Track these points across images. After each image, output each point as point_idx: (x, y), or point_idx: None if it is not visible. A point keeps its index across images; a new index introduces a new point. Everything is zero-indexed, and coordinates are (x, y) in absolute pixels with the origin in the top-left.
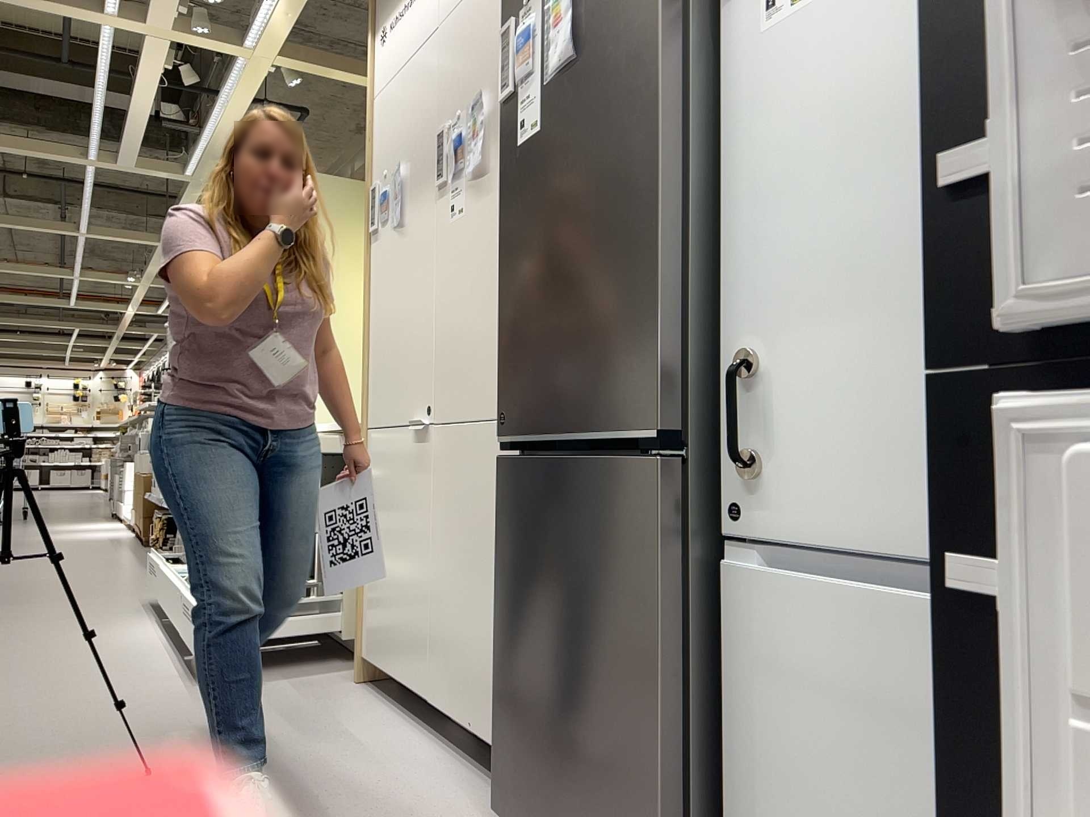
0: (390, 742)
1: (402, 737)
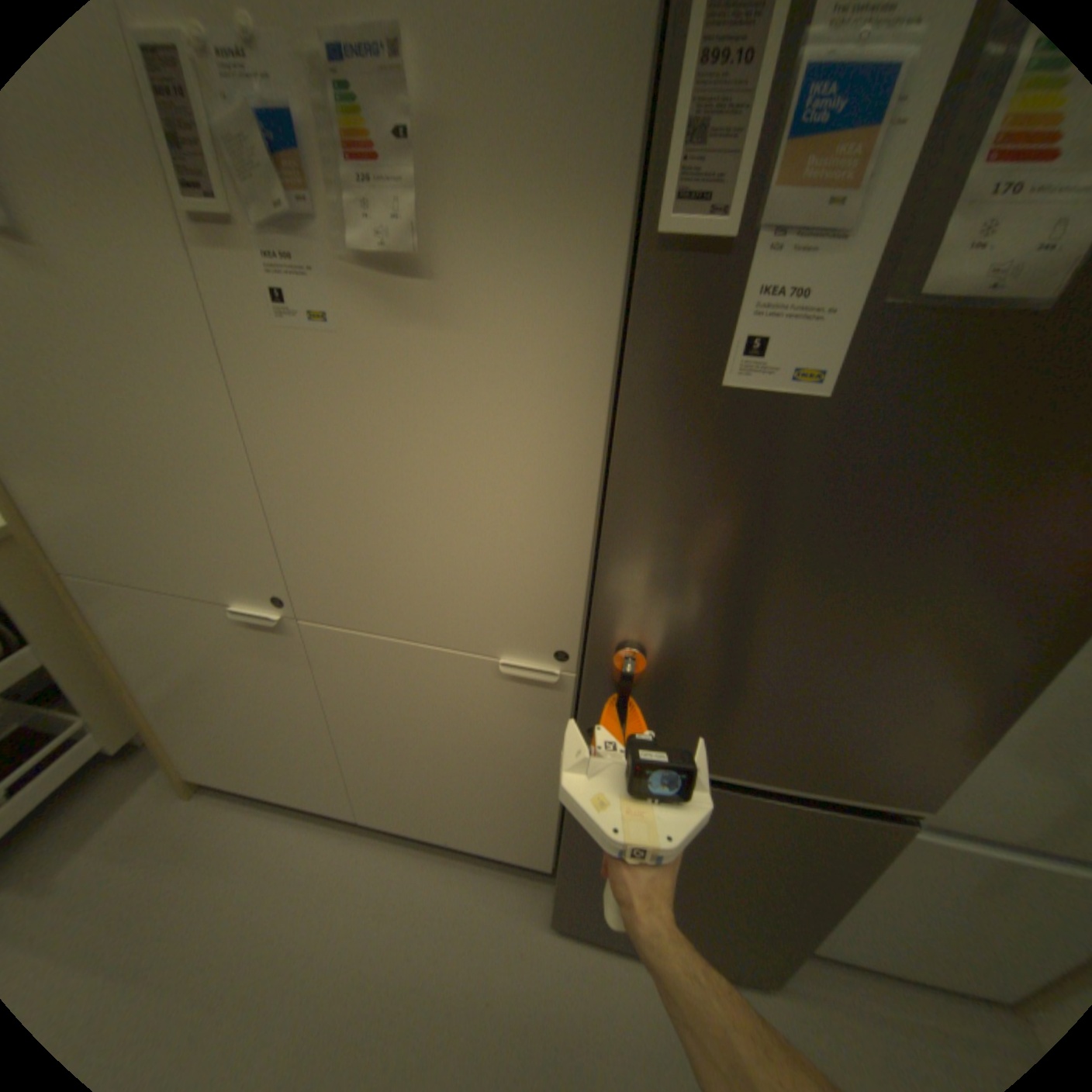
0: (338, 877)
1: (341, 858)
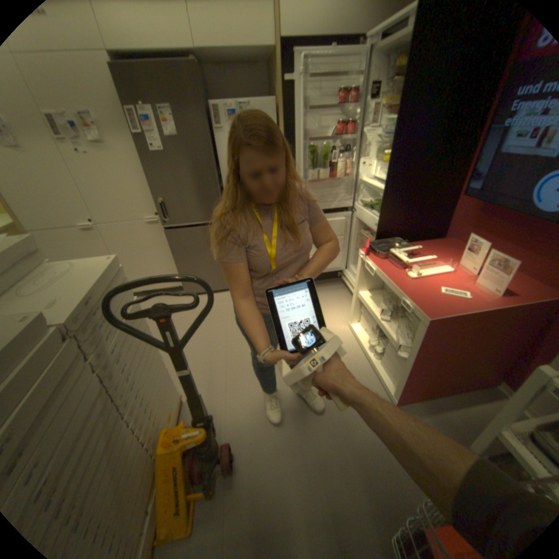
0: None
1: None
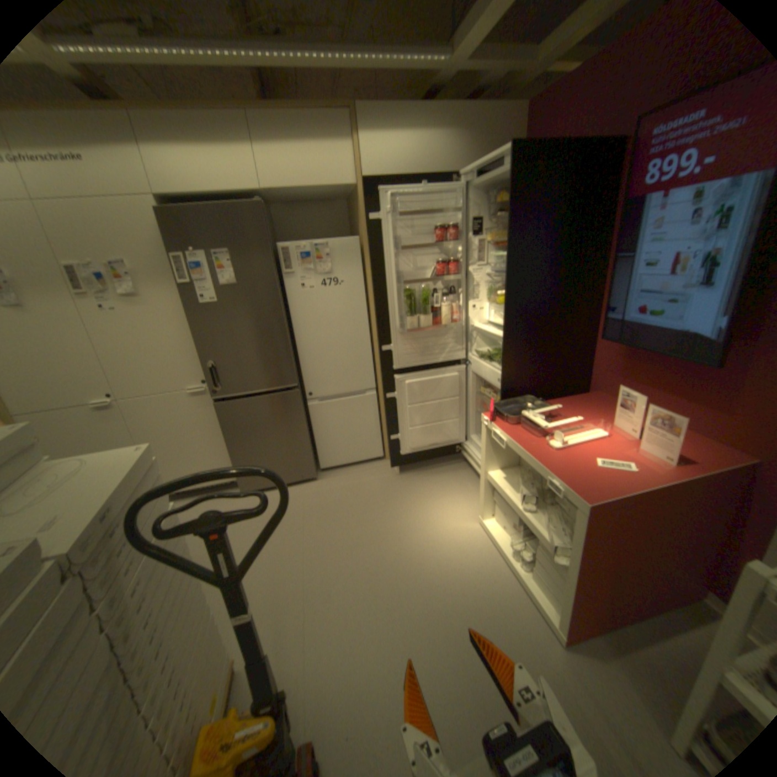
0: None
1: None
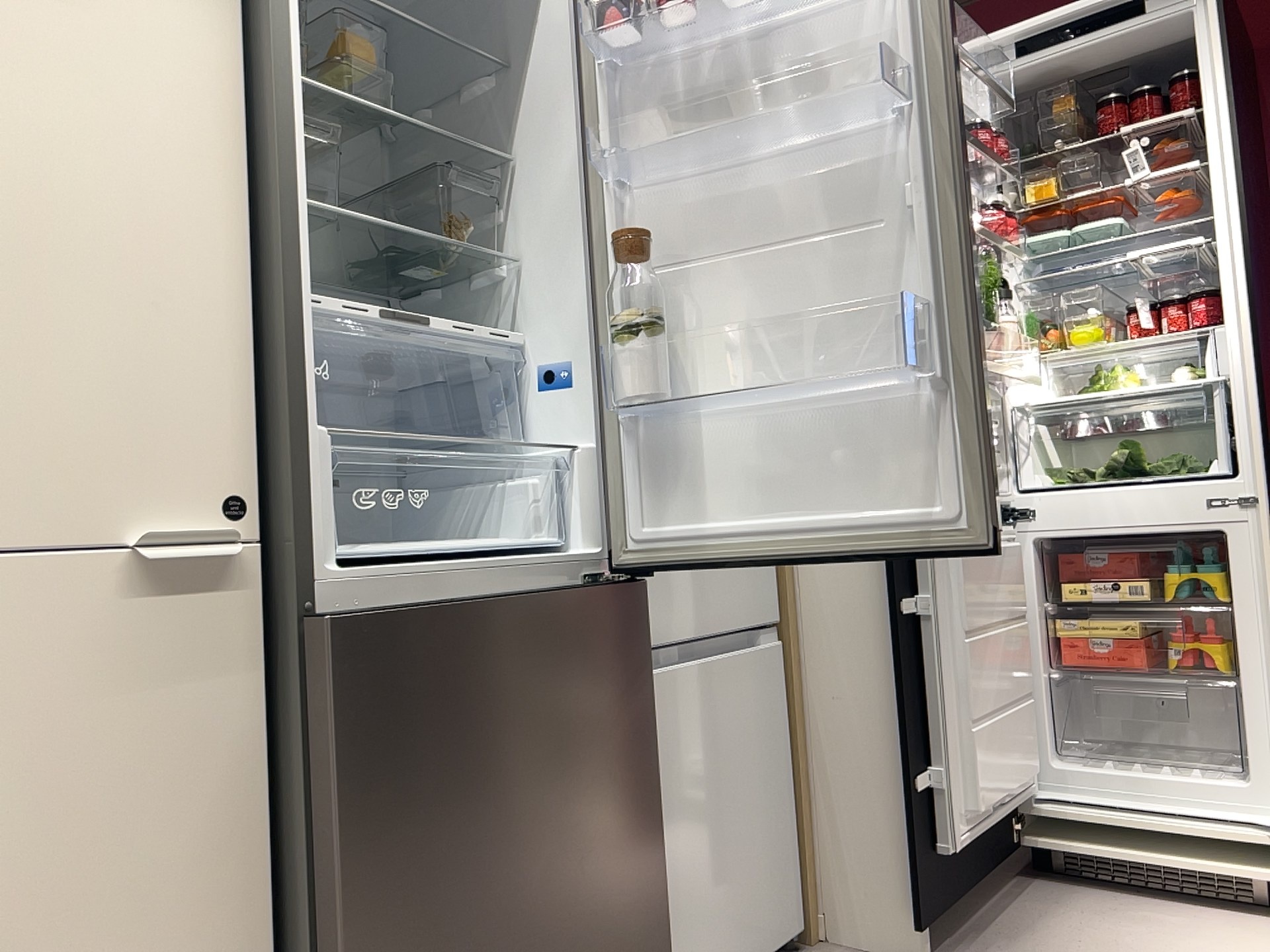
0: None
1: None
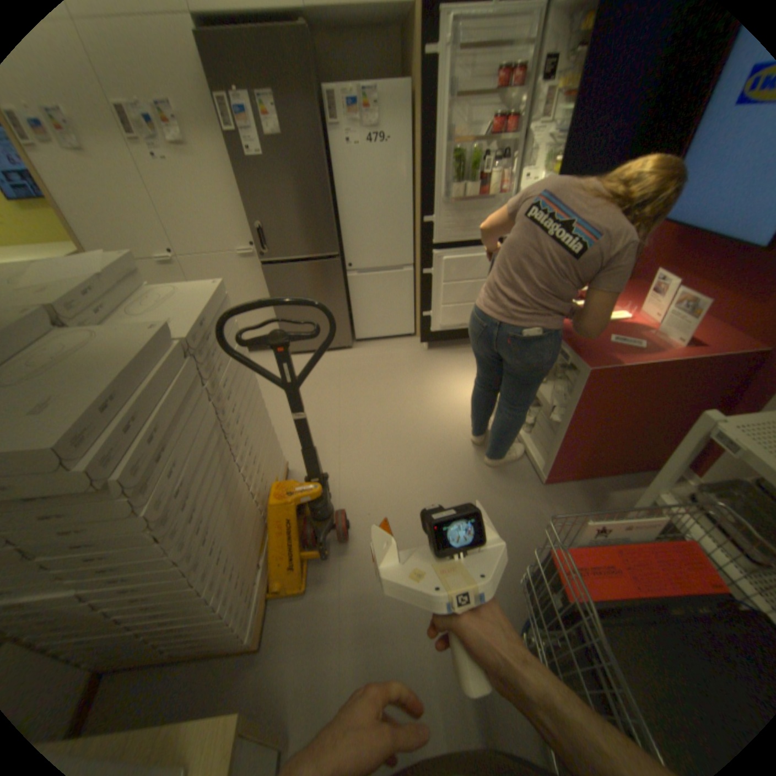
0: None
1: None
